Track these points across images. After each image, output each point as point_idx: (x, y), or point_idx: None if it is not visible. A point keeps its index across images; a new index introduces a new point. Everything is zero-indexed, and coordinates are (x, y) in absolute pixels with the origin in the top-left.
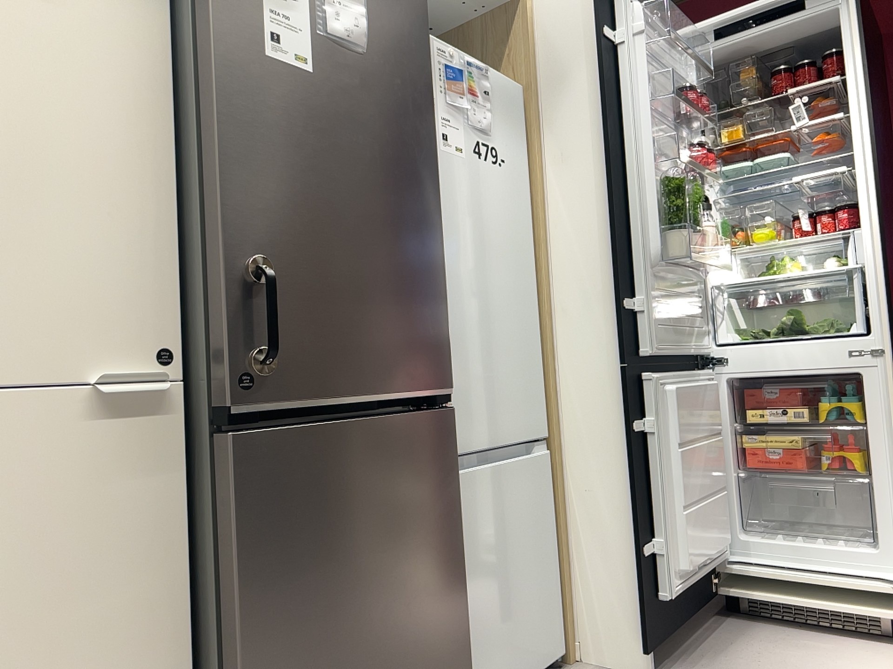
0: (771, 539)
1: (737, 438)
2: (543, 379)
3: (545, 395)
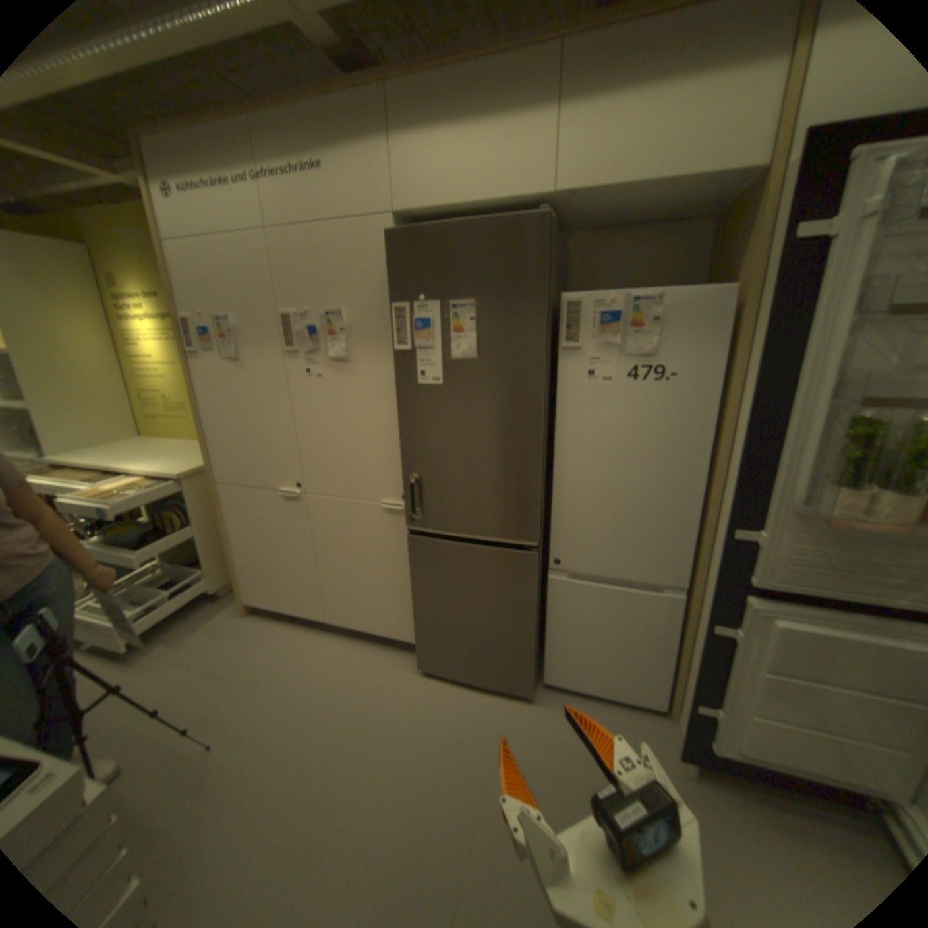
0: None
1: None
2: (700, 547)
3: (698, 559)
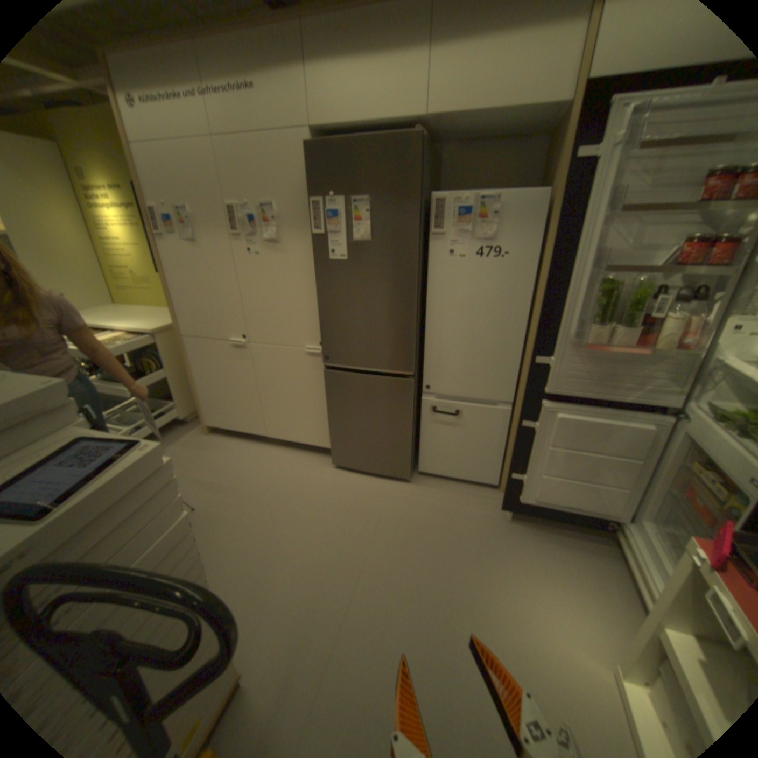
0: (662, 540)
1: (687, 473)
2: (521, 375)
3: (520, 382)
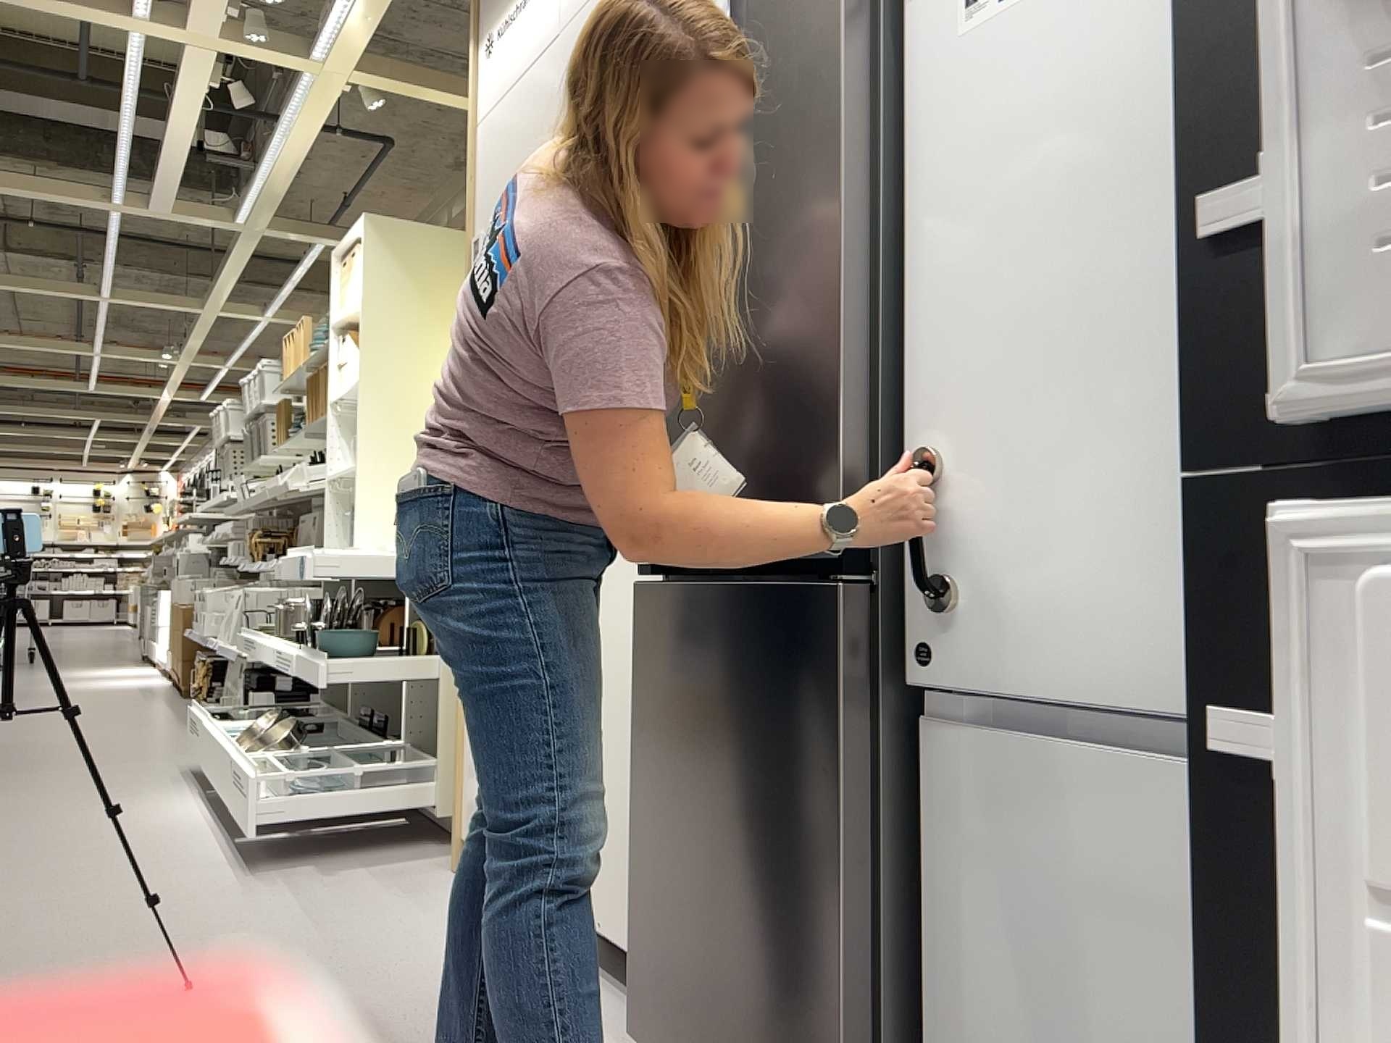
0: None
1: None
2: None
3: None
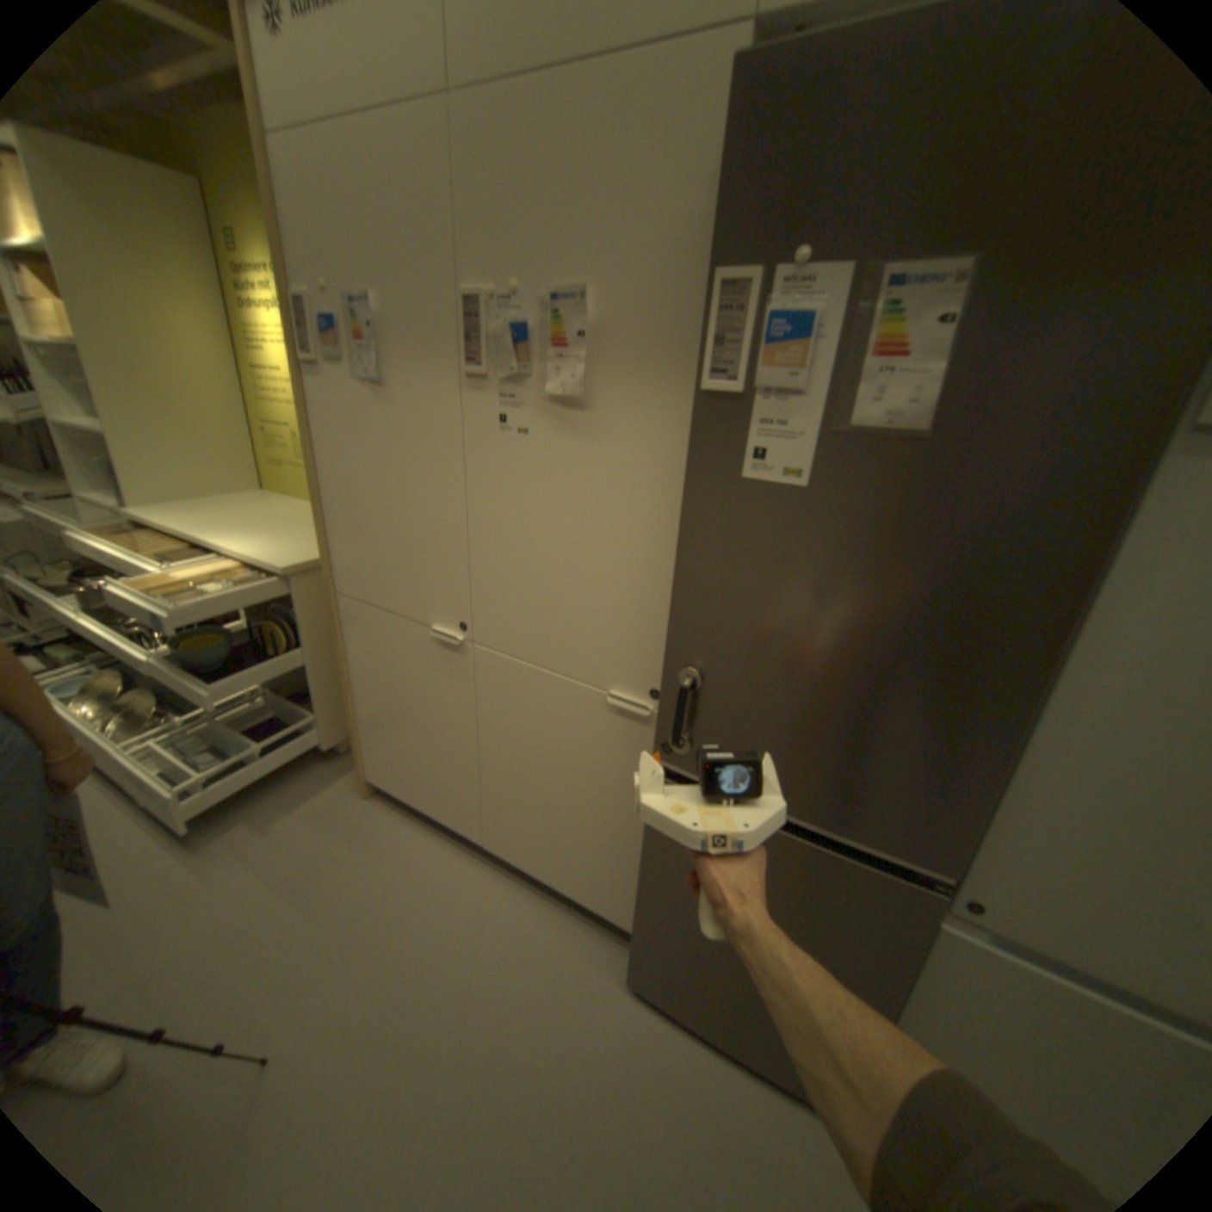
0: None
1: None
2: None
3: None
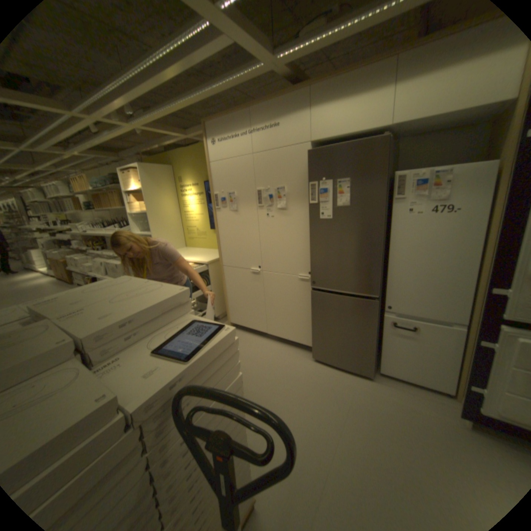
0: None
1: None
2: (476, 303)
3: (474, 309)
